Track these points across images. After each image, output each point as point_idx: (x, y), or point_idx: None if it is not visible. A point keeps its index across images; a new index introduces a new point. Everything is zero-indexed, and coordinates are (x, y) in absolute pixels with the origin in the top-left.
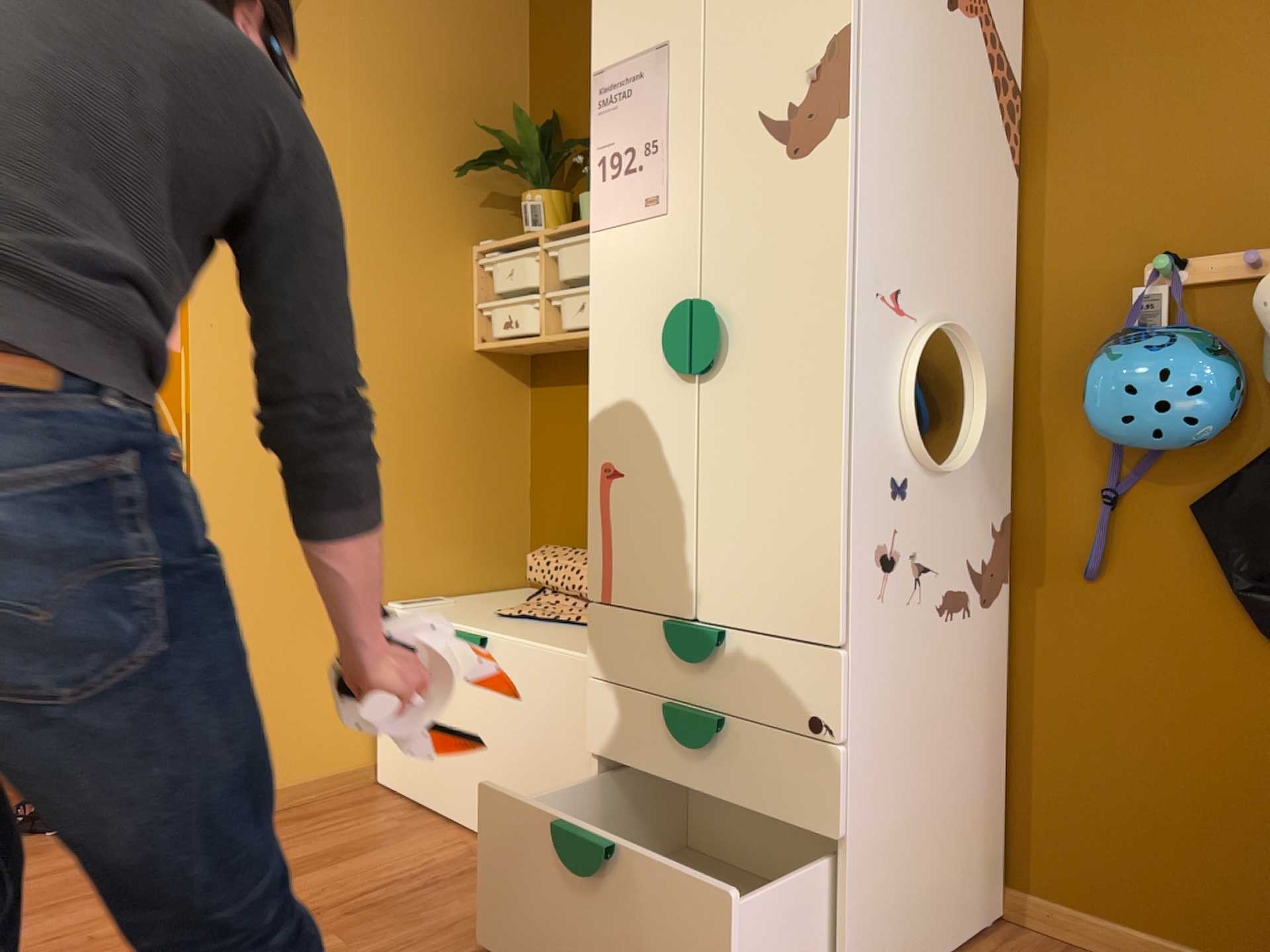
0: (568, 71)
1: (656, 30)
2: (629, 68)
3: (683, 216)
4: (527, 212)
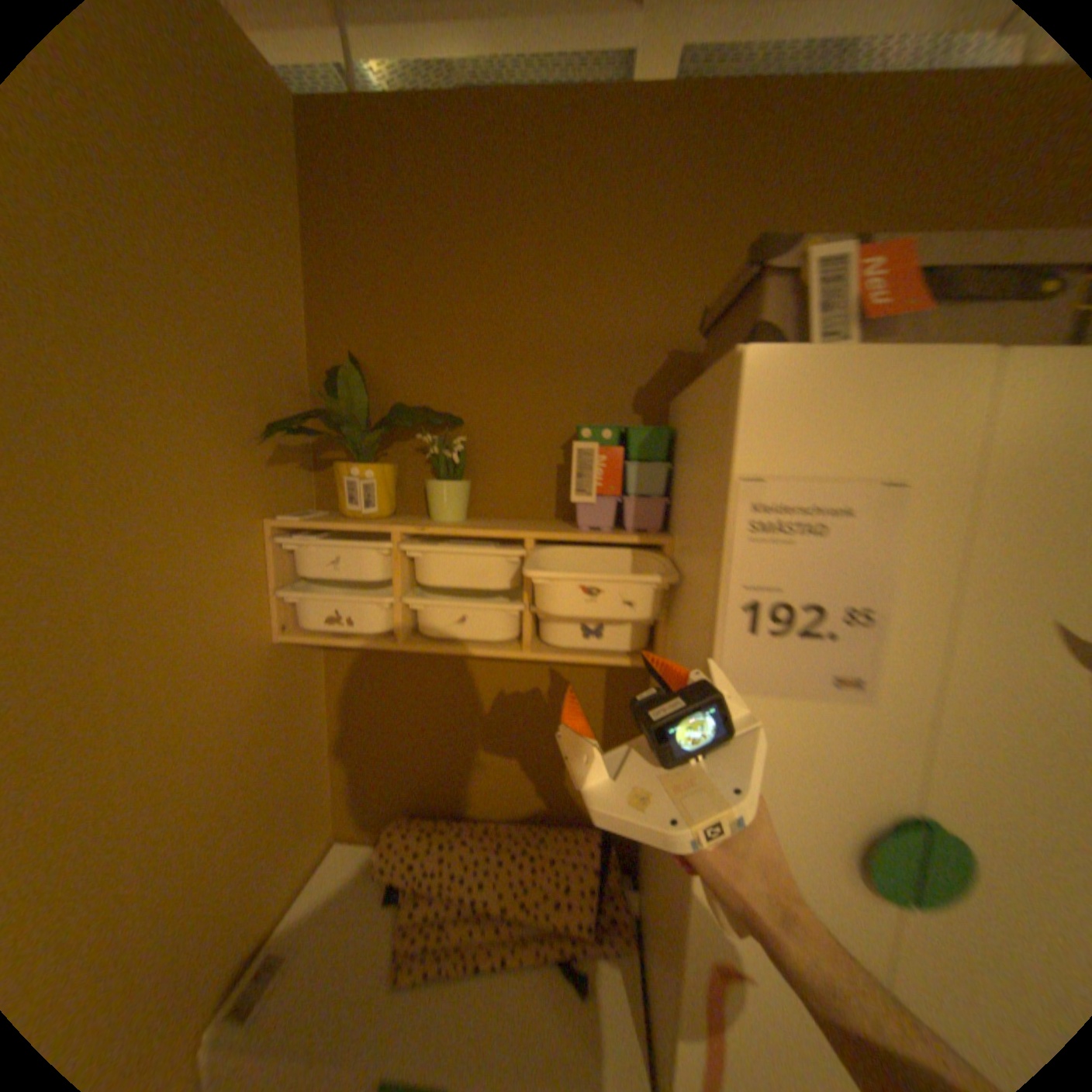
0: (374, 308)
1: (888, 452)
2: (824, 490)
3: (907, 716)
4: (355, 488)
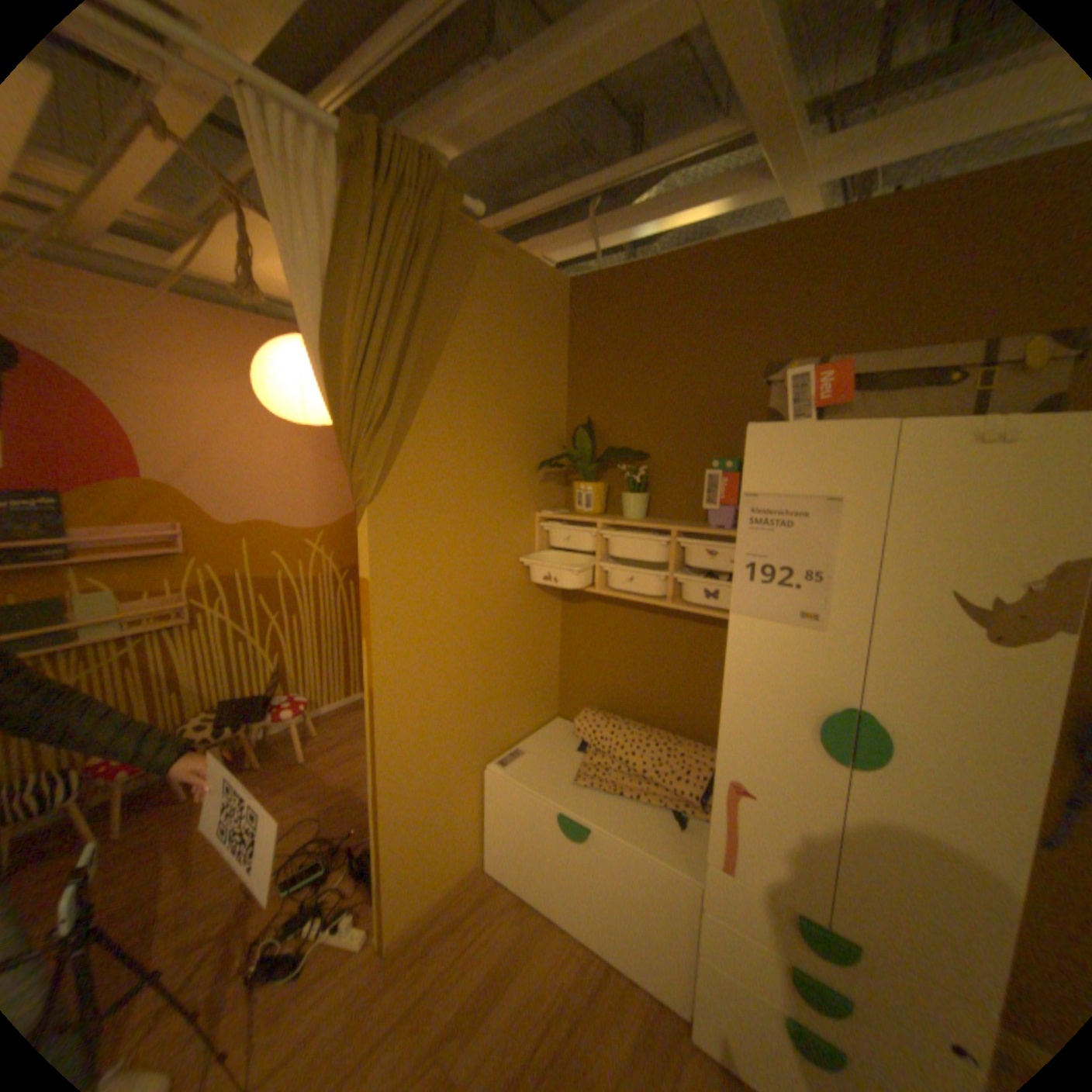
0: (602, 390)
1: (828, 481)
2: (790, 502)
3: (847, 641)
4: (580, 497)
